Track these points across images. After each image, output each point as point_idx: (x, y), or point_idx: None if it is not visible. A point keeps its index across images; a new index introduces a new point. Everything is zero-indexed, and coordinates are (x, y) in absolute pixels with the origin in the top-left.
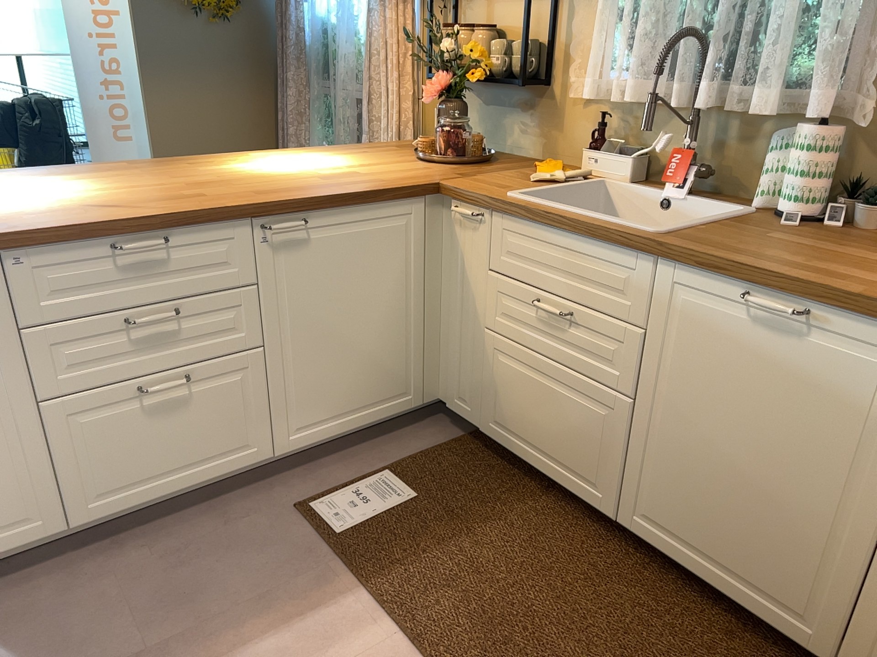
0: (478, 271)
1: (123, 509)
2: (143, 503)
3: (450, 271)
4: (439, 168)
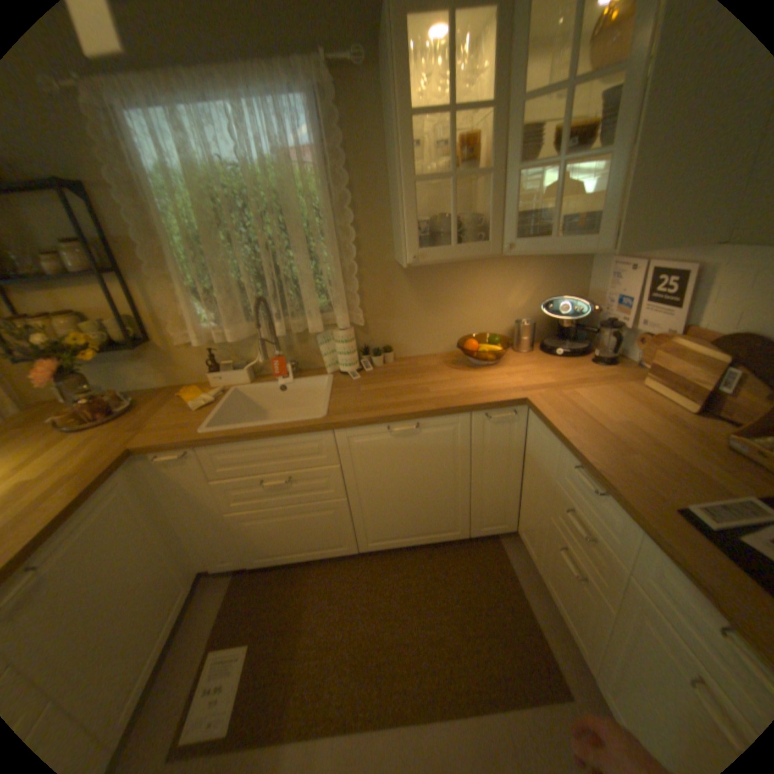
0: (198, 487)
1: None
2: None
3: (168, 497)
4: (99, 431)
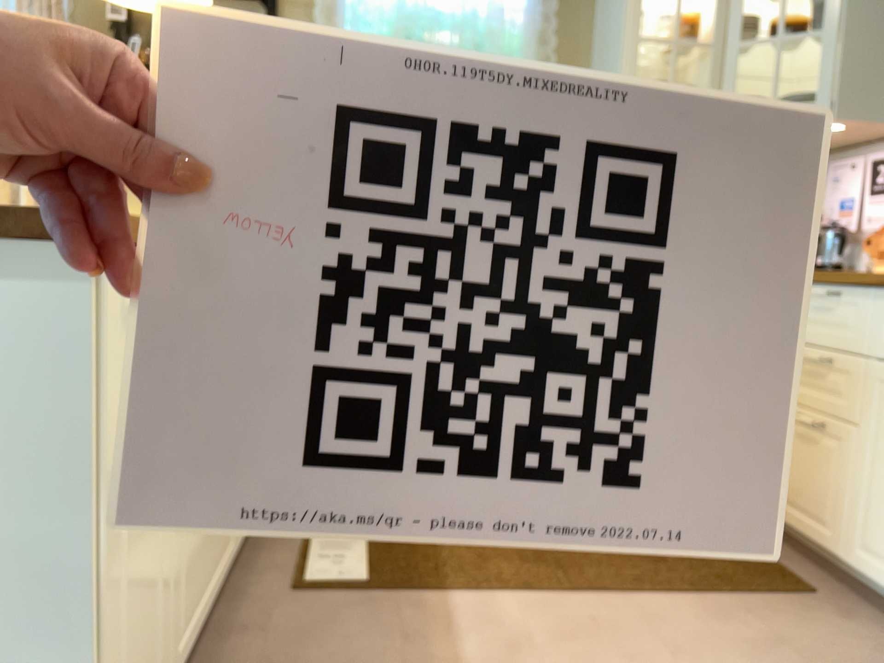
0: None
1: (179, 660)
2: (187, 644)
3: None
4: None
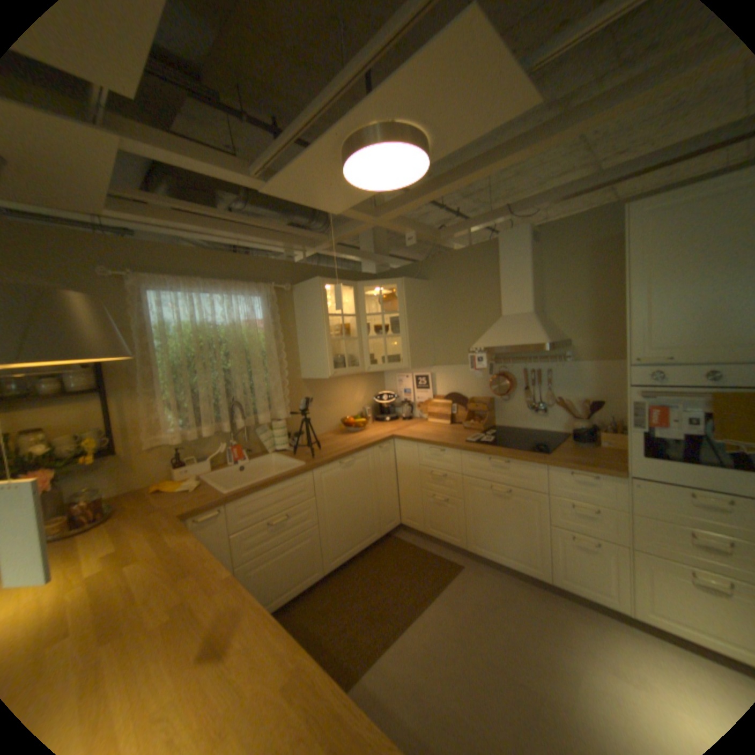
0: (219, 547)
1: None
2: None
3: None
4: (106, 530)
